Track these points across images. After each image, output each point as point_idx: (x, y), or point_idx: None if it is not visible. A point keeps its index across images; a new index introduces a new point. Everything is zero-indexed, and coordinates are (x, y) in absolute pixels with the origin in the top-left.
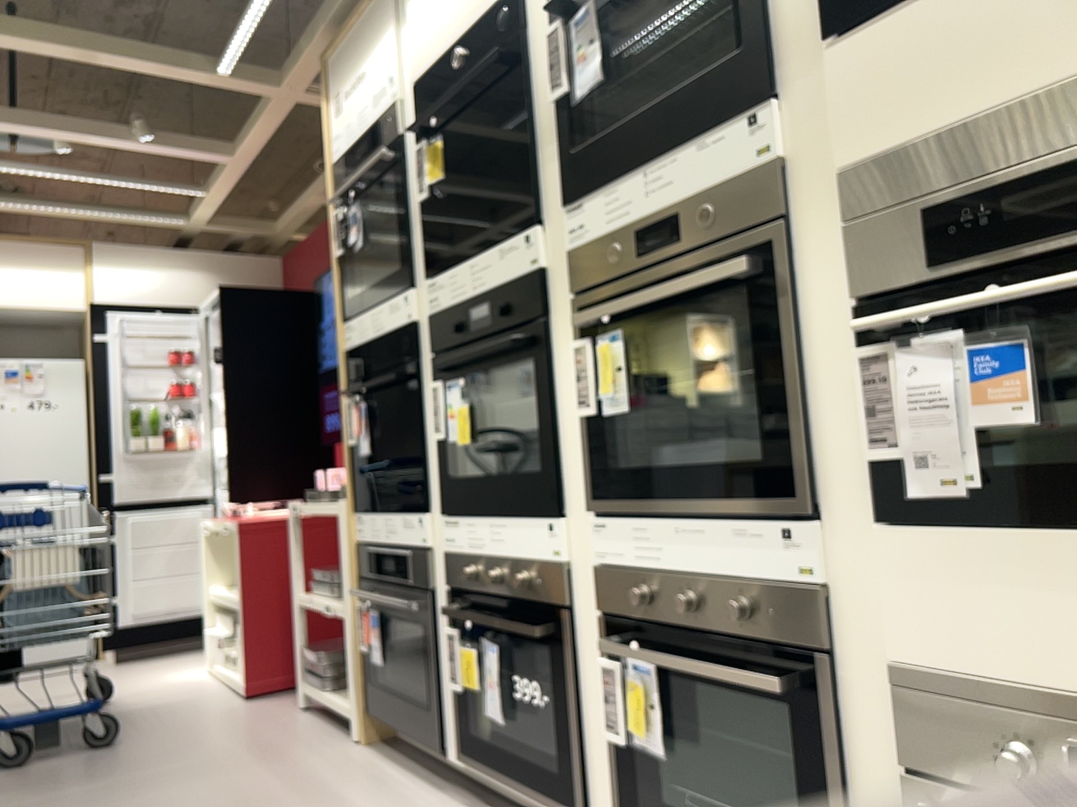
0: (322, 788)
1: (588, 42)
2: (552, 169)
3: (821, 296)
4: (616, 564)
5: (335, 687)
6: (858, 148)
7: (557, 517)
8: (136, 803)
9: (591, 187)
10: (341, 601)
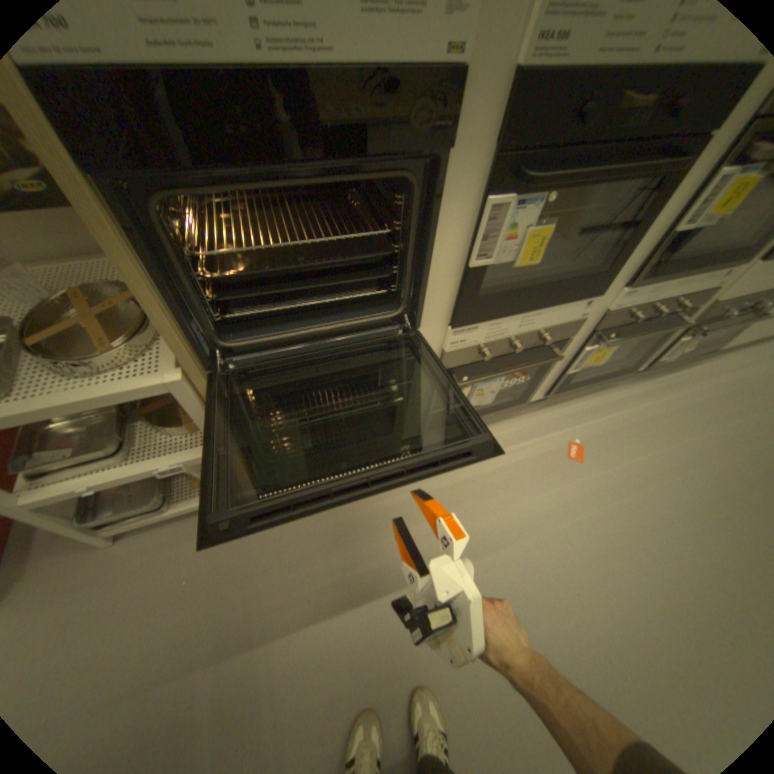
0: (344, 525)
1: None
2: None
3: None
4: (623, 306)
5: (159, 499)
6: None
7: (599, 294)
8: (286, 701)
9: None
10: (154, 452)
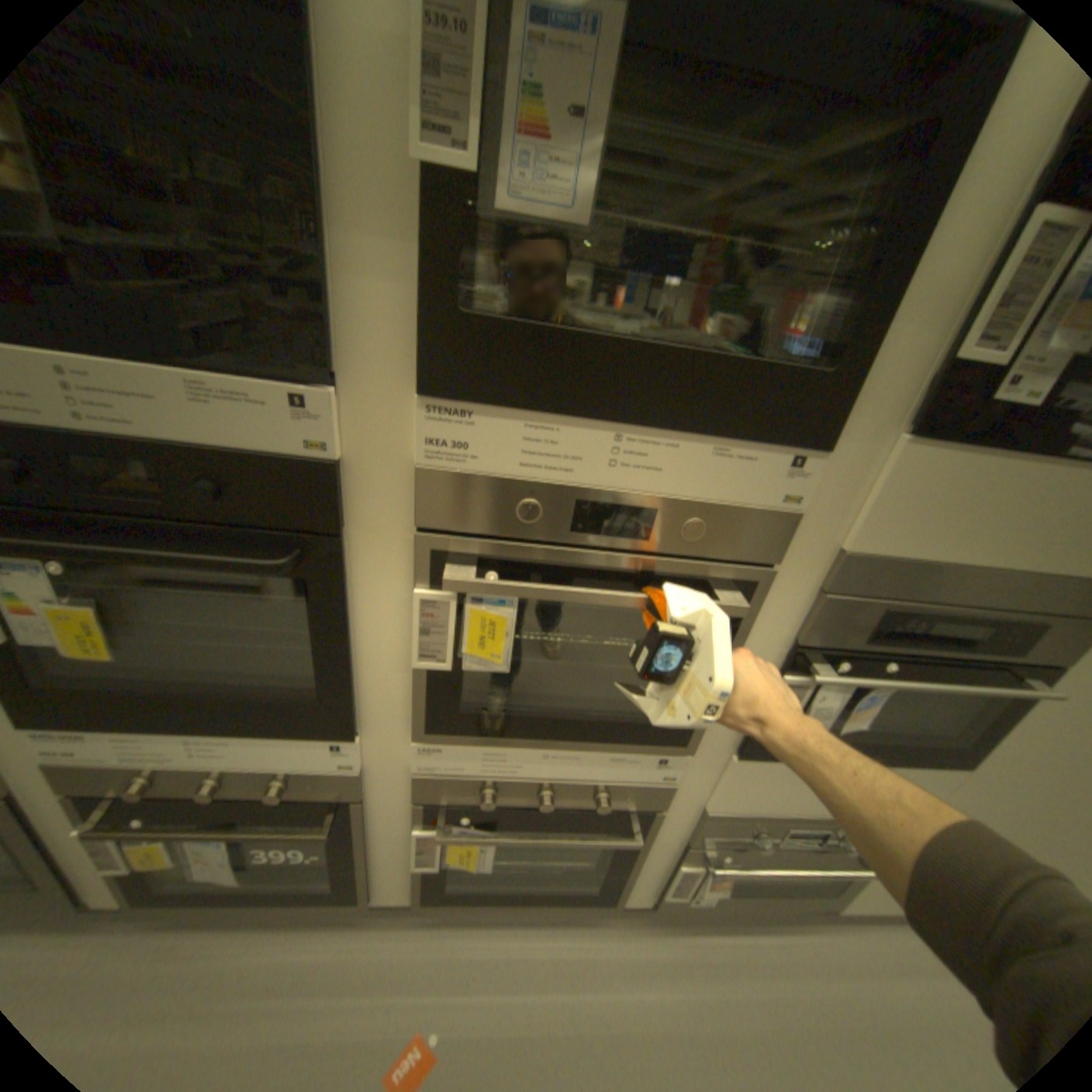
0: None
1: (574, 104)
2: (380, 294)
3: (767, 628)
4: (445, 774)
5: None
6: (877, 545)
7: (350, 740)
8: None
9: (502, 399)
10: None
